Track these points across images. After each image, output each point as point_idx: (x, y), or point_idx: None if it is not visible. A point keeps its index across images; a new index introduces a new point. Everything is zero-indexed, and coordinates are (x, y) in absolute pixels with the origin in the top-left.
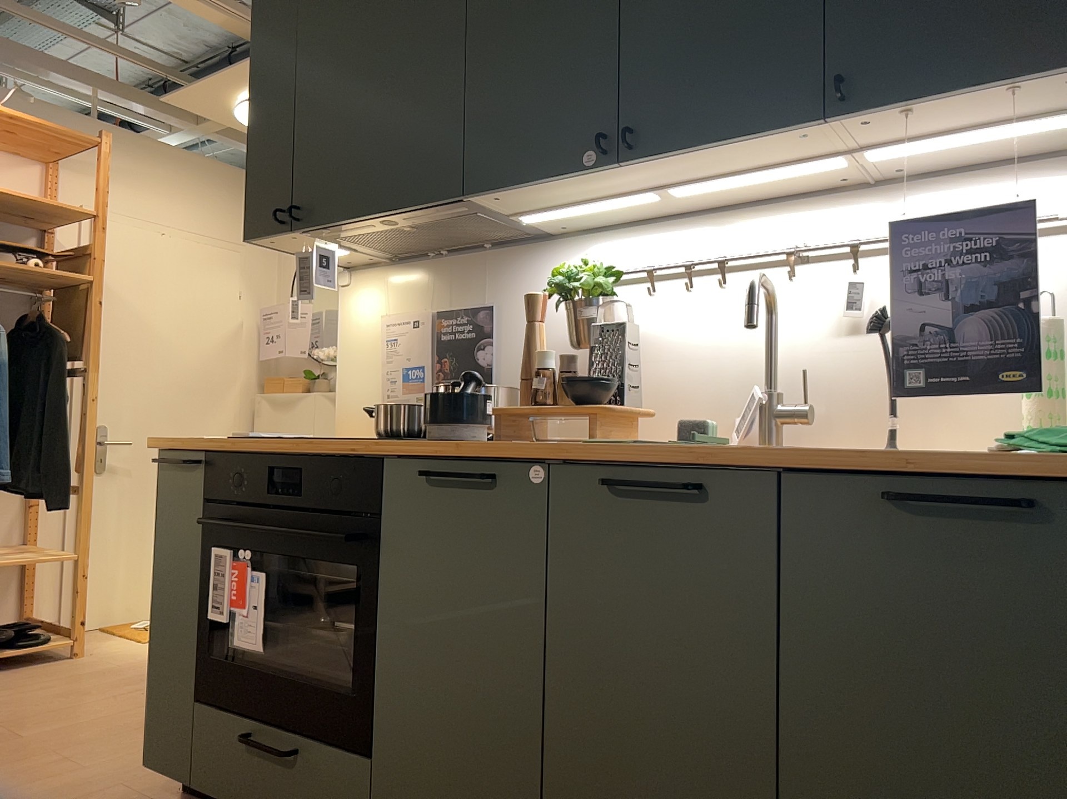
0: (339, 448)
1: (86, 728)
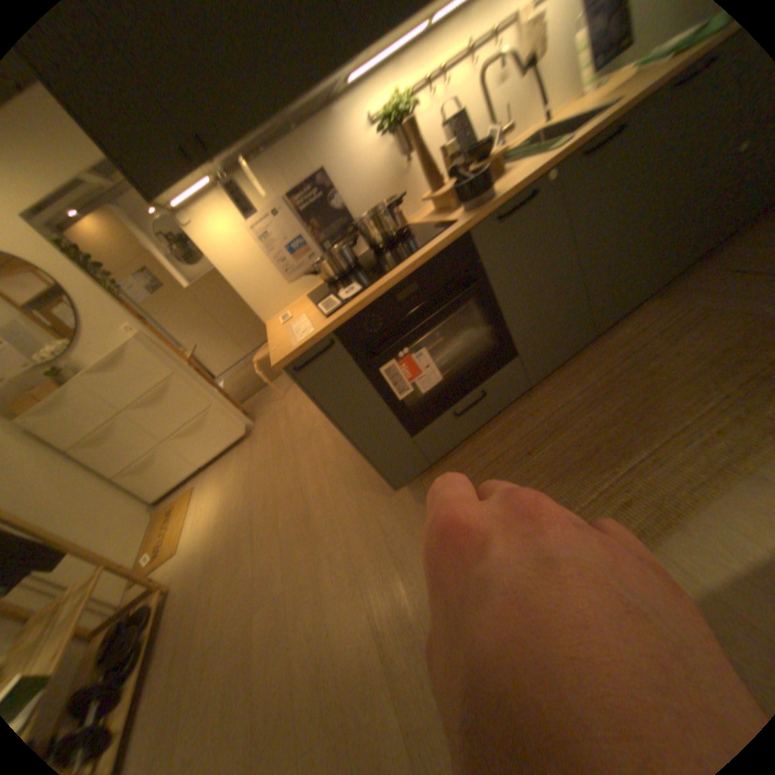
0: (434, 247)
1: (289, 553)
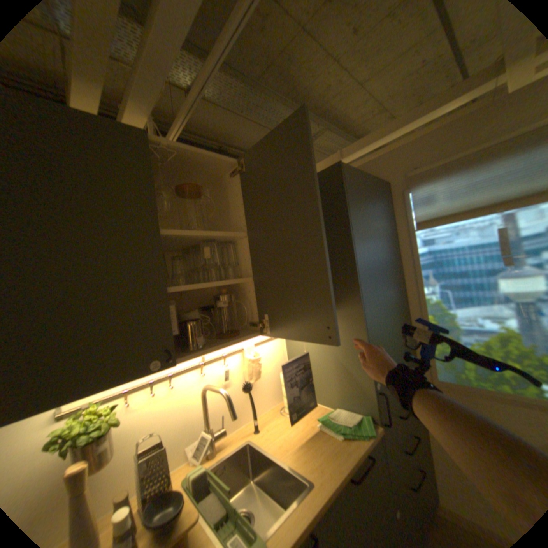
0: None
1: None
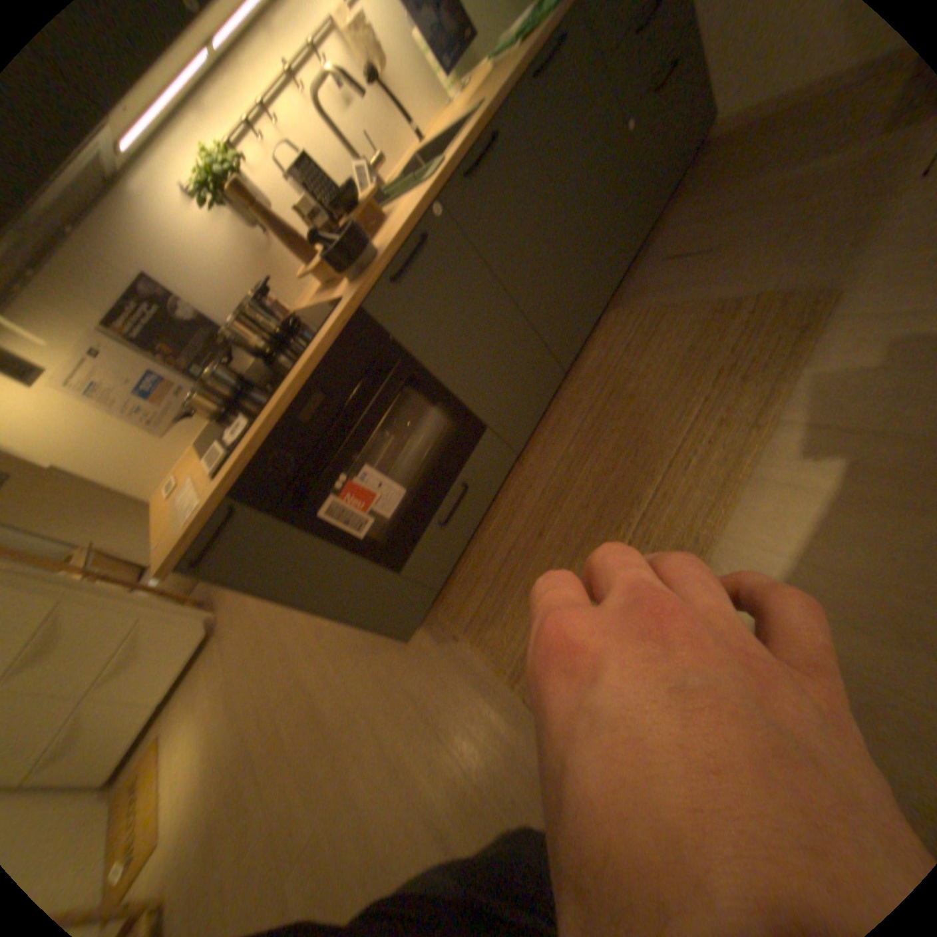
0: (324, 339)
1: (307, 774)
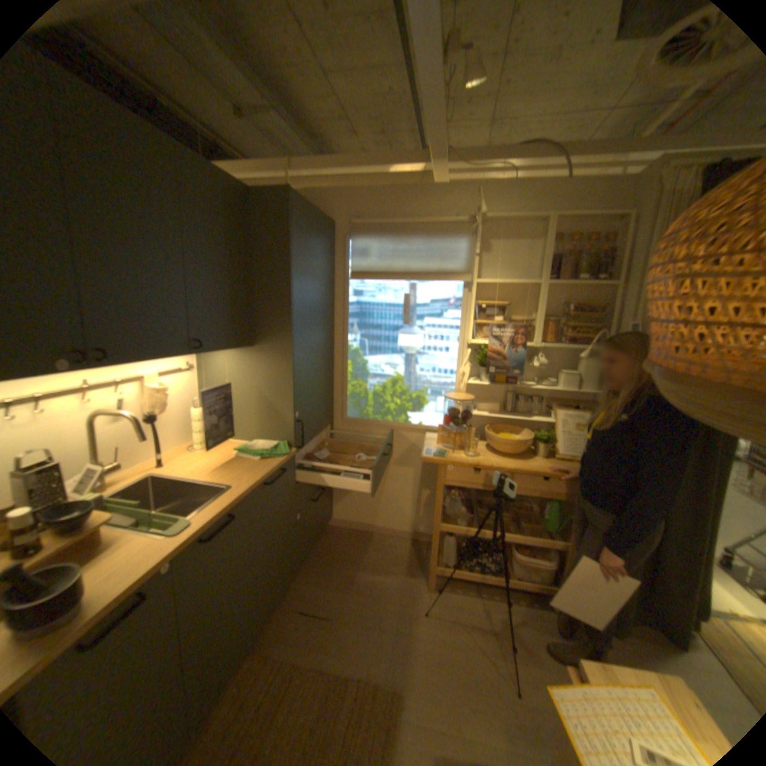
0: None
1: None
